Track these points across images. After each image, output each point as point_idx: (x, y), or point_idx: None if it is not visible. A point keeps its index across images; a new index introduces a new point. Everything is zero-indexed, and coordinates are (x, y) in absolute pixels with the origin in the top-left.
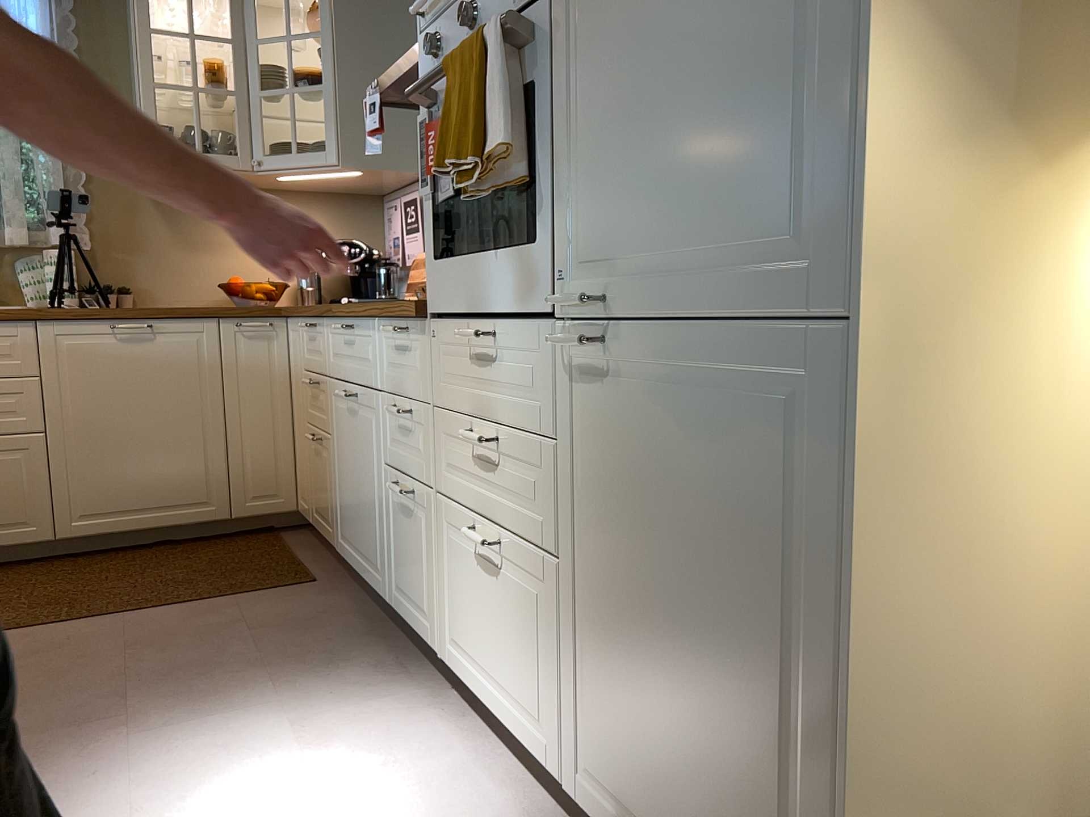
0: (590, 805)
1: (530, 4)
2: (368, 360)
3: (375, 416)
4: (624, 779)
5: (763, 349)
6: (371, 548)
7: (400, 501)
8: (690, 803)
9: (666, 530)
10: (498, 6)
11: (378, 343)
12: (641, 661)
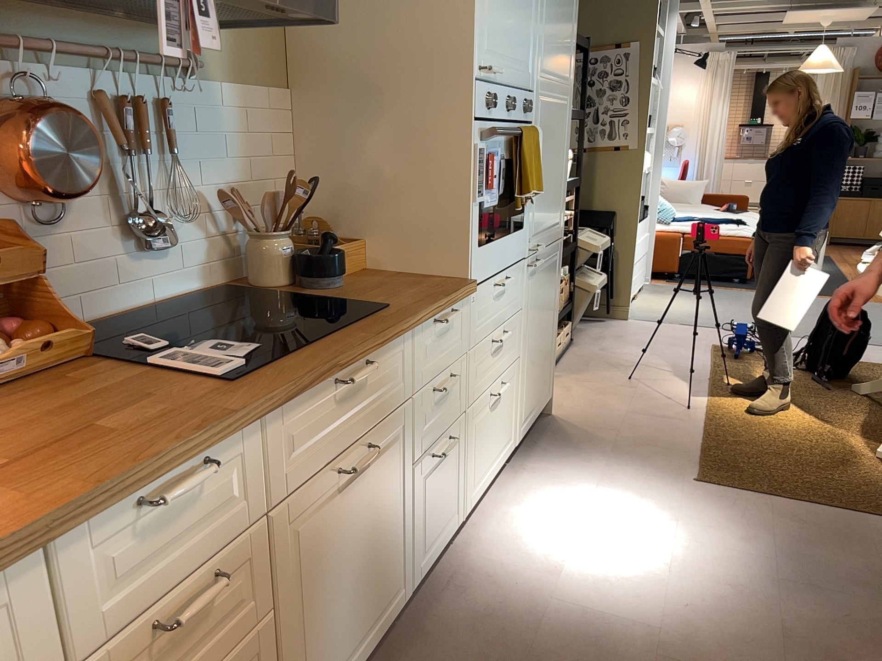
0: (522, 433)
1: (526, 122)
2: (392, 382)
3: (401, 431)
4: (530, 403)
5: (555, 247)
6: (385, 588)
7: (438, 462)
8: (540, 381)
9: (541, 309)
10: (517, 111)
11: (411, 350)
12: (535, 357)
